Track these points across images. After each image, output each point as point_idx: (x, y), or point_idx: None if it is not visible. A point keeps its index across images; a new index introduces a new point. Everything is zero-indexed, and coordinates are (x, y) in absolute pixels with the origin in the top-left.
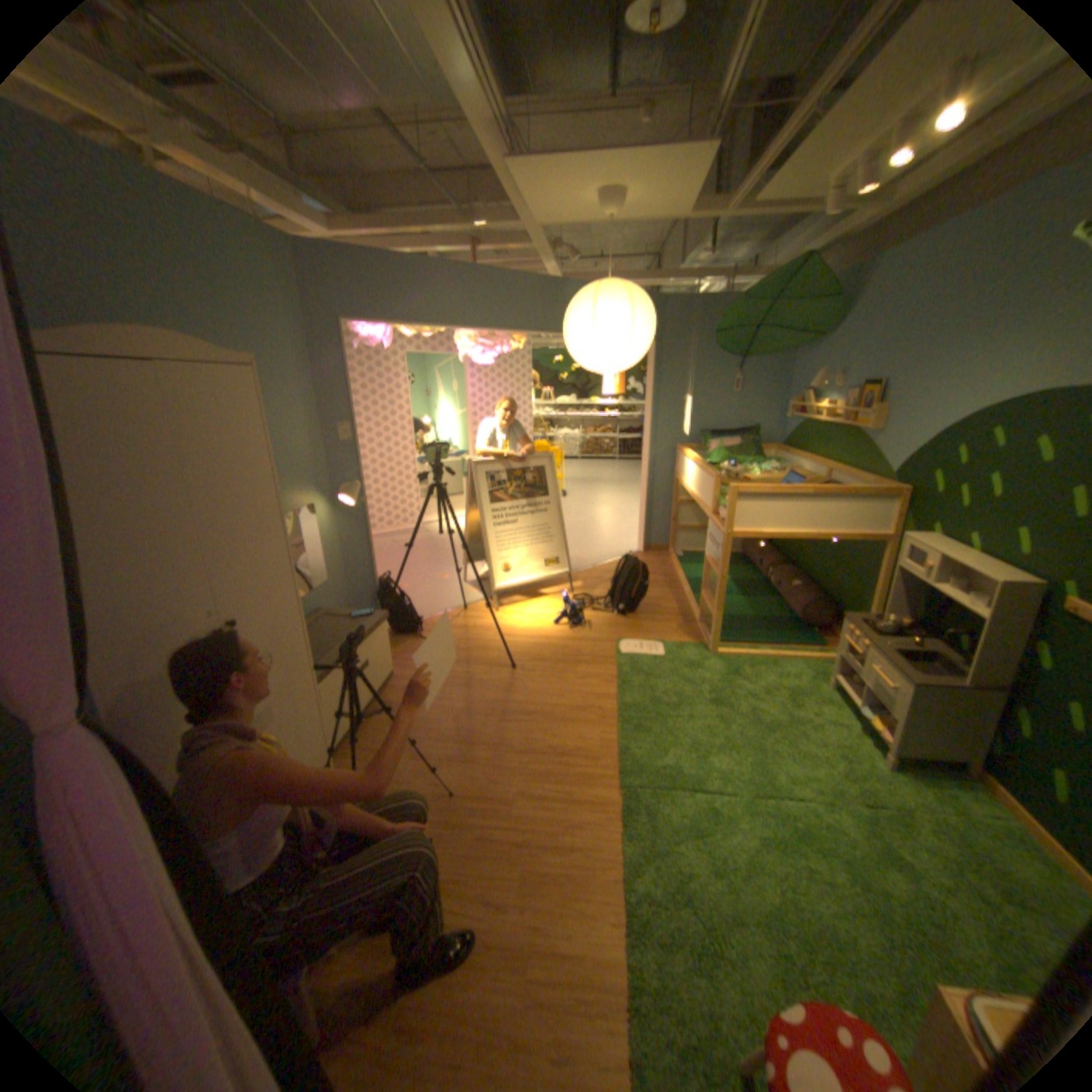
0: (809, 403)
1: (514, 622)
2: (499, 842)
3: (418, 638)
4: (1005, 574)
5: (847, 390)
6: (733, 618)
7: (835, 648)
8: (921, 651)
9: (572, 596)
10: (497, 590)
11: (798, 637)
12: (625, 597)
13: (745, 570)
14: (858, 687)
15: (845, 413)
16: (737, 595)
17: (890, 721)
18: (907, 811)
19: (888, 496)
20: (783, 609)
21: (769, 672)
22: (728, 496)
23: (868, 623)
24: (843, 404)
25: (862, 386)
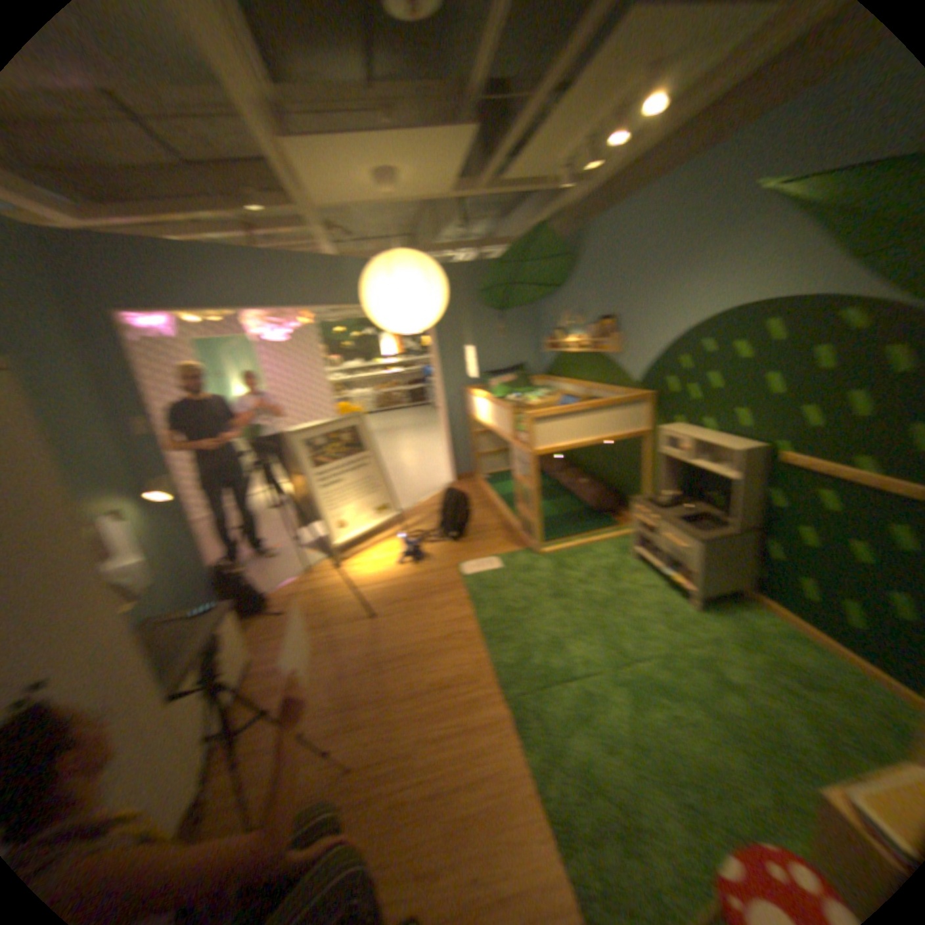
0: (561, 340)
1: (363, 572)
2: (414, 801)
3: (271, 615)
4: (740, 444)
5: (589, 326)
6: (546, 520)
7: (625, 525)
8: (695, 514)
9: (409, 534)
10: (339, 546)
11: (598, 523)
12: (455, 524)
13: (541, 479)
14: (655, 552)
15: (592, 344)
16: (543, 500)
17: (686, 573)
18: (721, 641)
19: (639, 401)
20: (580, 504)
21: (587, 558)
22: (524, 422)
23: (652, 501)
24: (589, 337)
25: (600, 322)
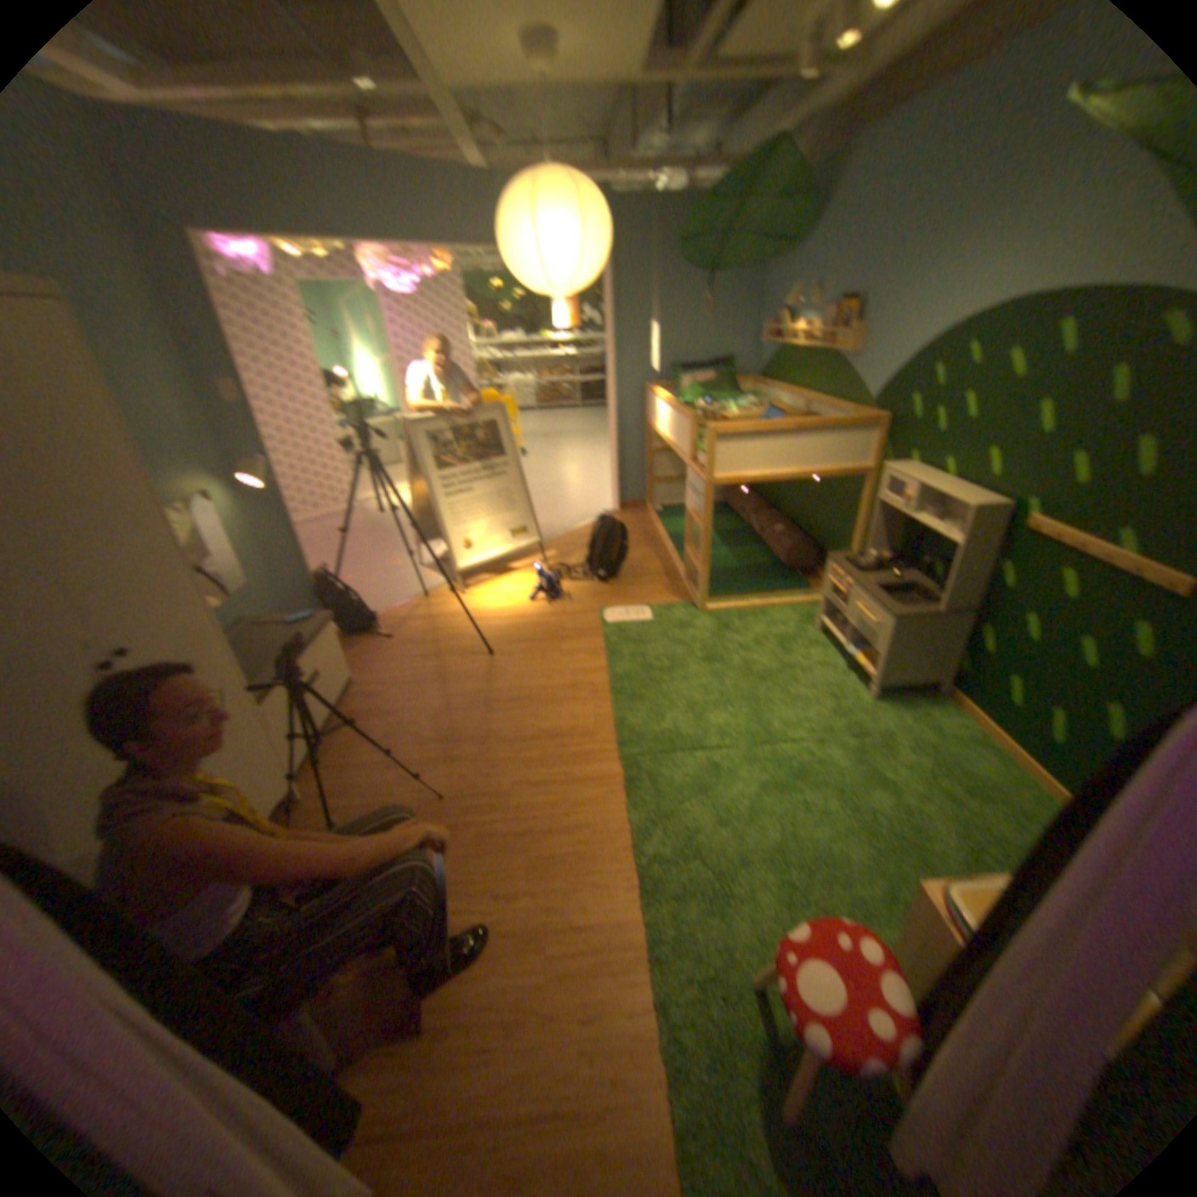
0: (785, 327)
1: (487, 605)
2: (501, 836)
3: (376, 637)
4: (977, 498)
5: (825, 310)
6: (719, 573)
7: (819, 591)
8: (900, 584)
9: (547, 569)
10: (462, 572)
11: (784, 584)
12: (606, 563)
13: (728, 521)
14: (842, 626)
15: (823, 337)
16: (722, 548)
17: (872, 655)
18: (889, 736)
19: (868, 427)
20: (768, 558)
21: (758, 623)
22: (707, 440)
23: (851, 562)
24: (821, 327)
25: (840, 304)
